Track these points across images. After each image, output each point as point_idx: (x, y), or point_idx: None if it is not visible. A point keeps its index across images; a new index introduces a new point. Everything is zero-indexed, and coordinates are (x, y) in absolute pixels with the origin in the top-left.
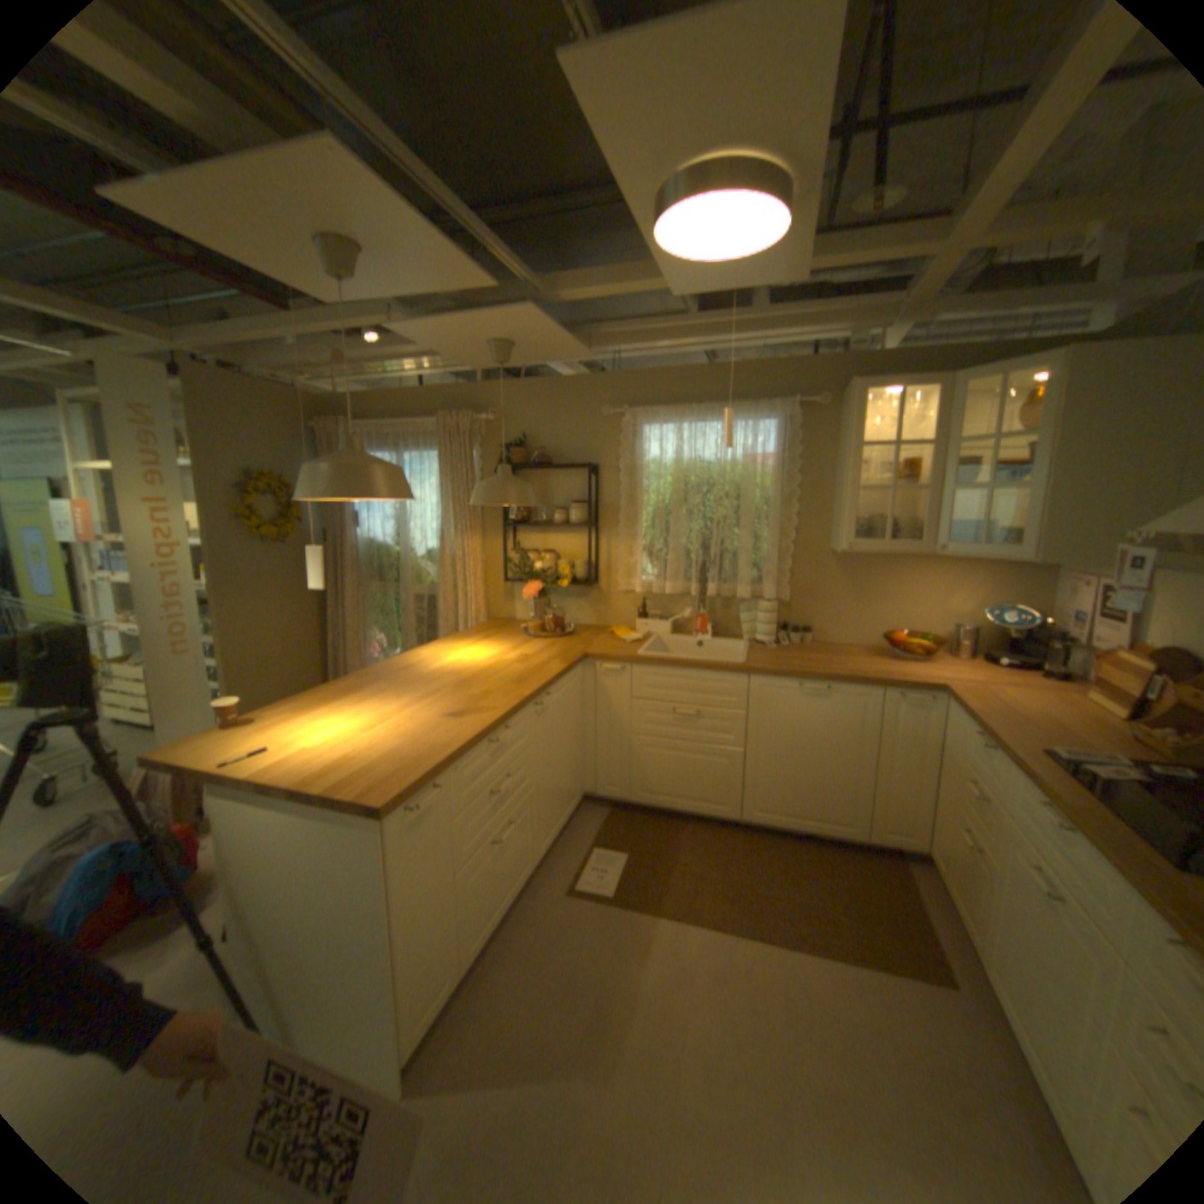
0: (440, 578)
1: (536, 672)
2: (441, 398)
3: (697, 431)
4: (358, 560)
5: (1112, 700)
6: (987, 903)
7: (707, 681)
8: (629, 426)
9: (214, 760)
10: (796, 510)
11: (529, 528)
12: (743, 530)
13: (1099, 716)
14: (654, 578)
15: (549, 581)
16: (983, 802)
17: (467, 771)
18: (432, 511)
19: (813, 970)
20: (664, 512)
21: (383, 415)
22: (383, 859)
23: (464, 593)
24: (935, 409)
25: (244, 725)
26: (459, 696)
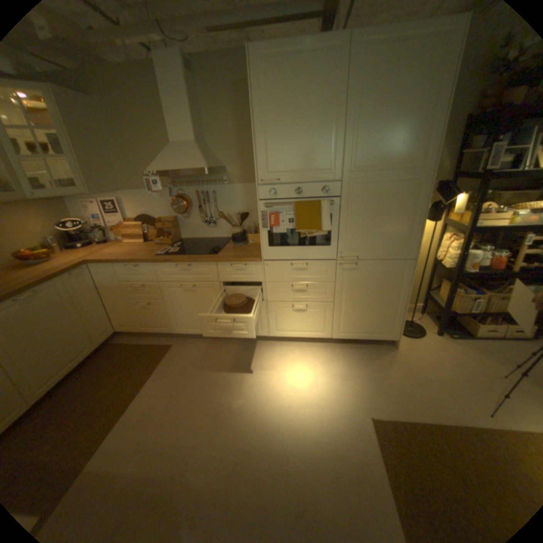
0: None
1: None
2: None
3: None
4: None
5: (132, 239)
6: (161, 315)
7: None
8: None
9: None
10: None
11: None
12: None
13: (135, 245)
14: None
15: None
16: (143, 286)
17: None
18: None
19: (149, 387)
20: None
21: None
22: None
23: None
24: None
25: None
26: None
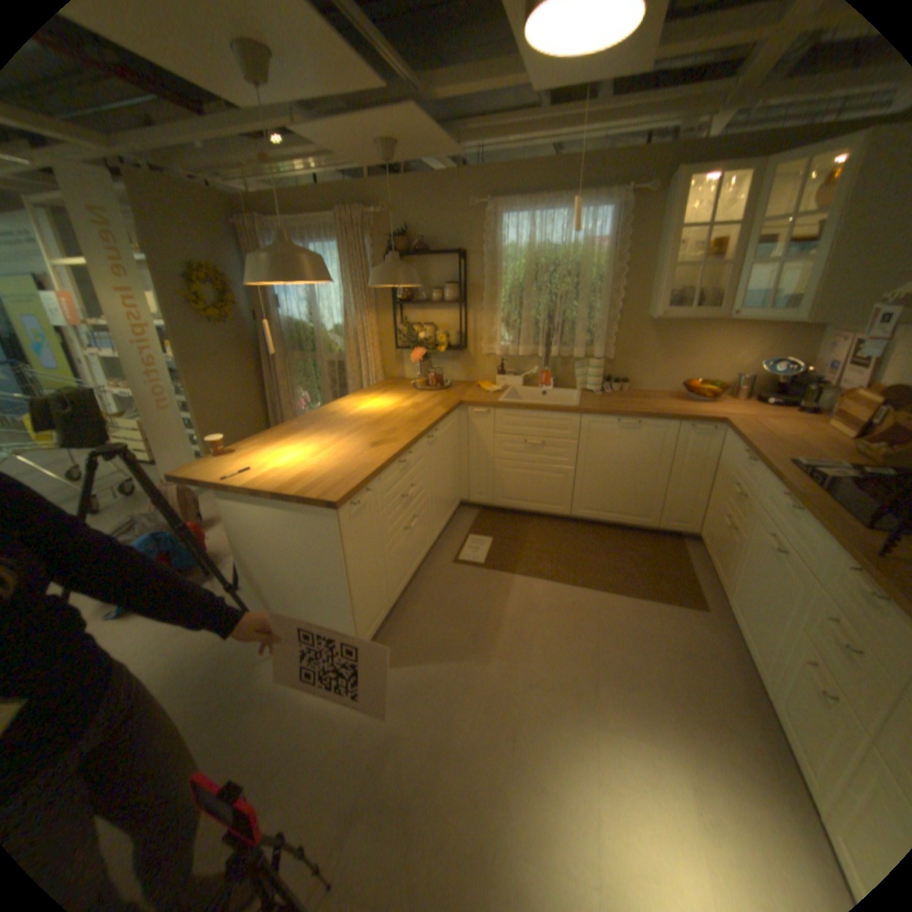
0: (346, 348)
1: (426, 415)
2: (335, 194)
3: (547, 218)
4: (282, 335)
5: (846, 425)
6: (735, 560)
7: (549, 419)
8: (491, 215)
9: (216, 475)
10: (624, 285)
11: (412, 306)
12: (580, 302)
13: (834, 437)
14: (510, 343)
15: (429, 347)
16: (742, 496)
17: (386, 481)
18: (335, 293)
19: (616, 602)
20: (519, 289)
21: (288, 210)
22: (340, 534)
23: (365, 358)
24: (745, 192)
25: (229, 454)
26: (374, 432)
